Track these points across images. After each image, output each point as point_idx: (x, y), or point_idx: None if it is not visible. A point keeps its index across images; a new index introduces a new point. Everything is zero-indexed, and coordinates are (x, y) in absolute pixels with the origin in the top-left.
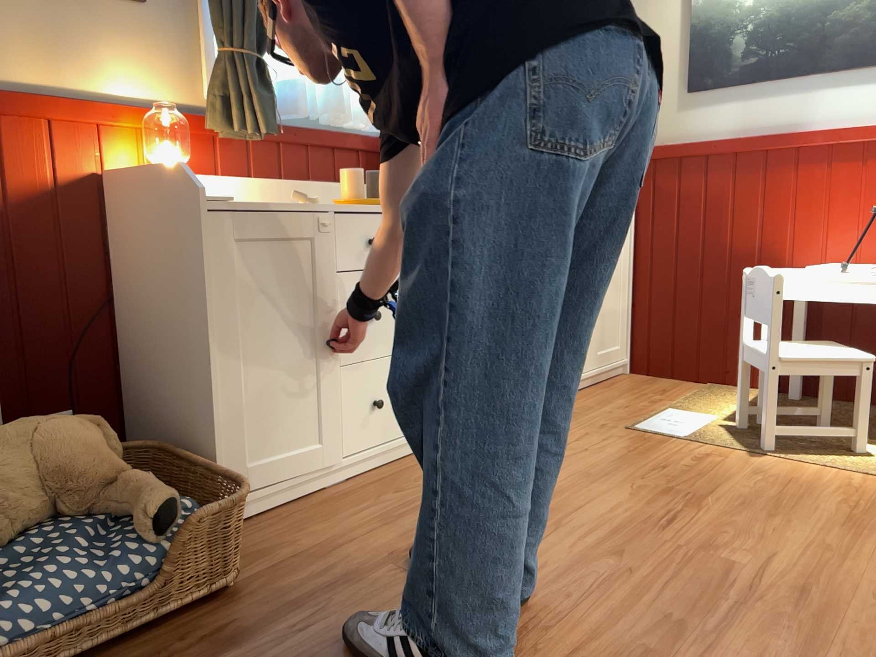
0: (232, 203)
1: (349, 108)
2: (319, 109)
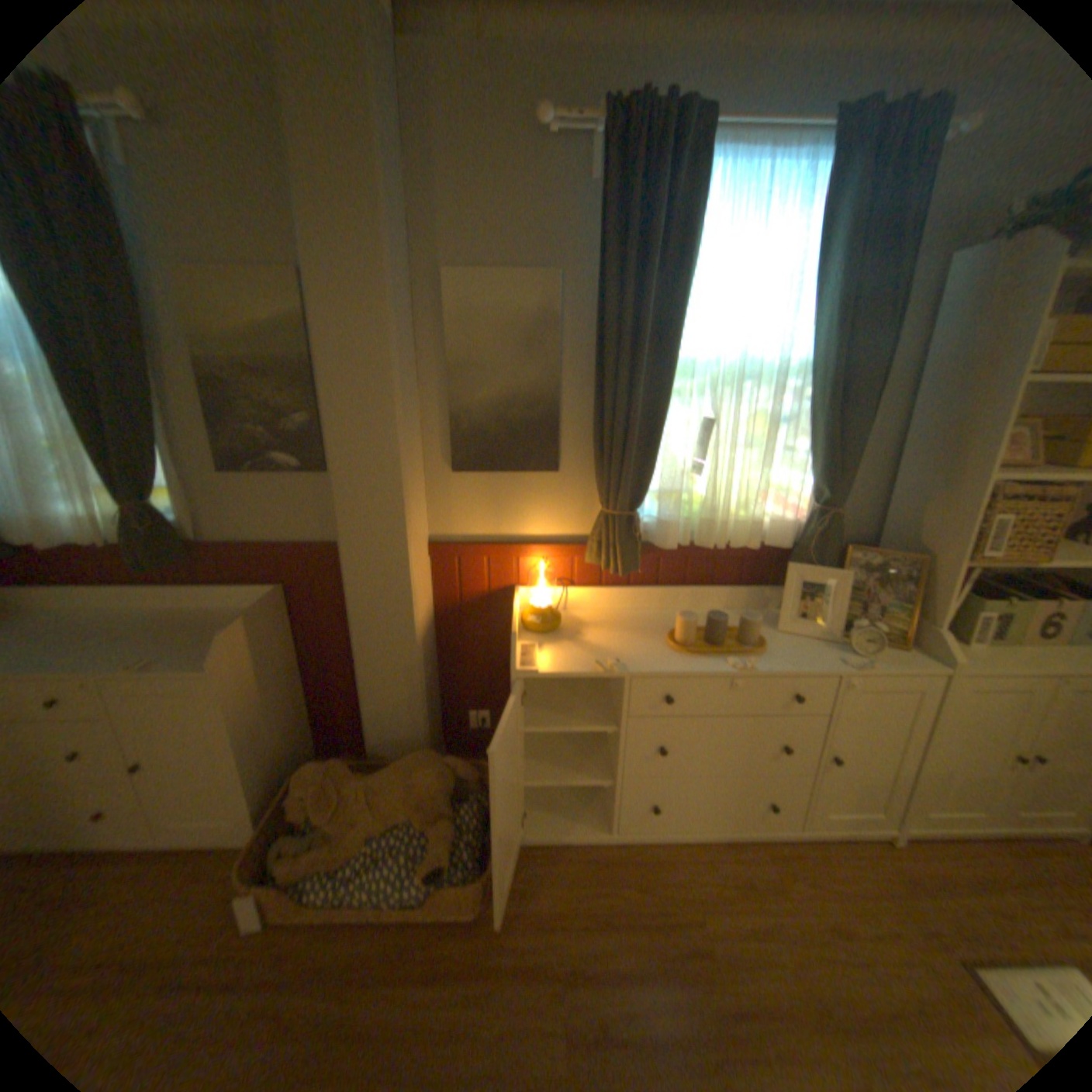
0: (547, 664)
1: (733, 528)
2: (695, 535)
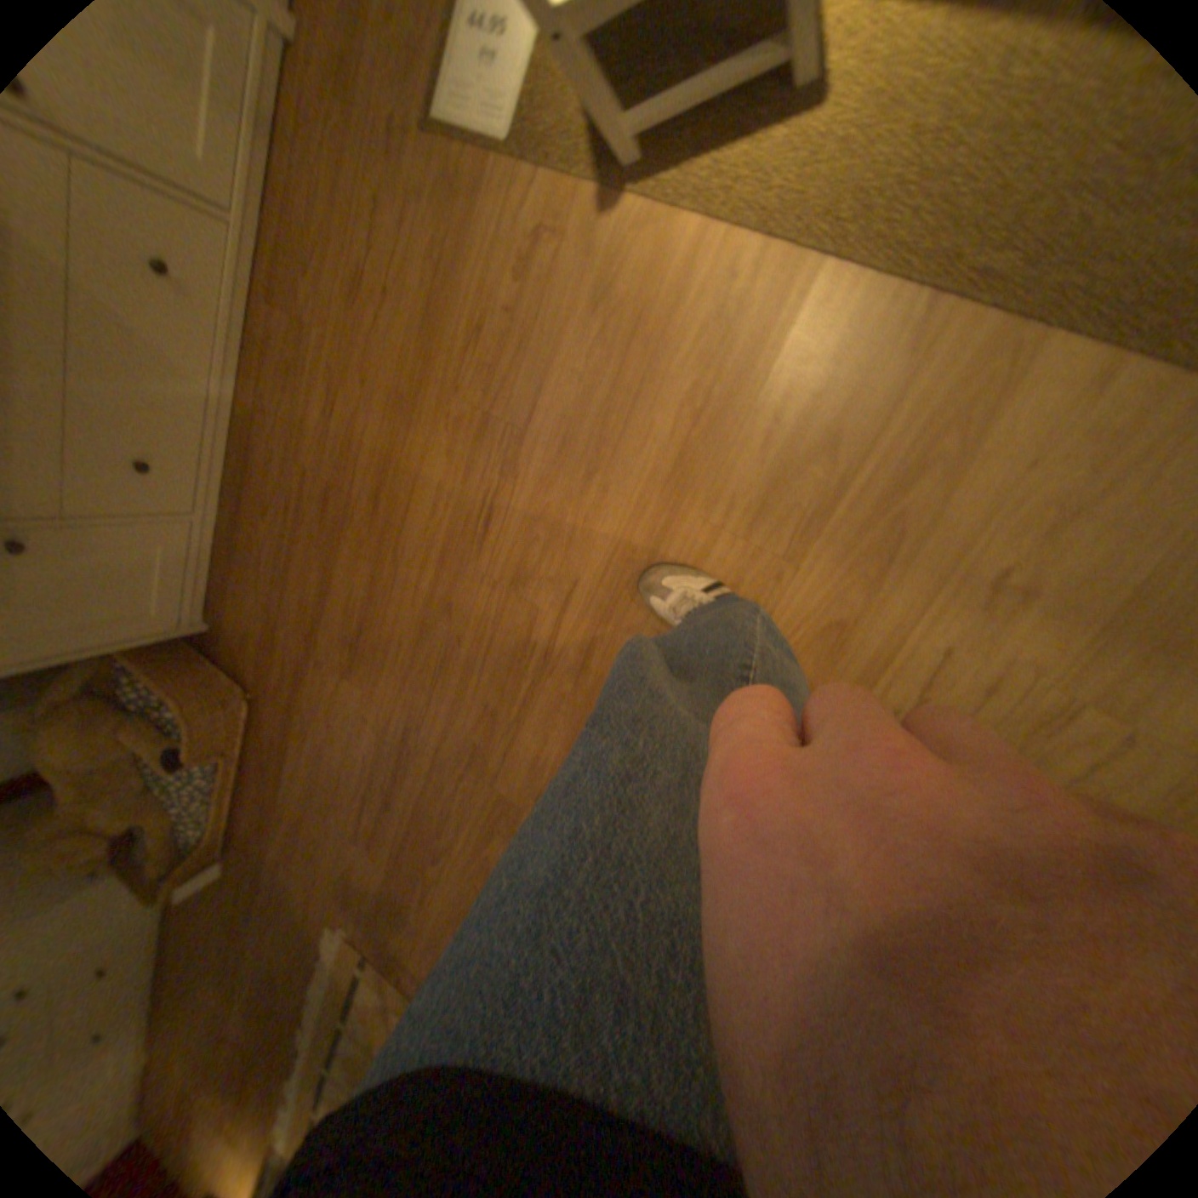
0: None
1: None
2: None
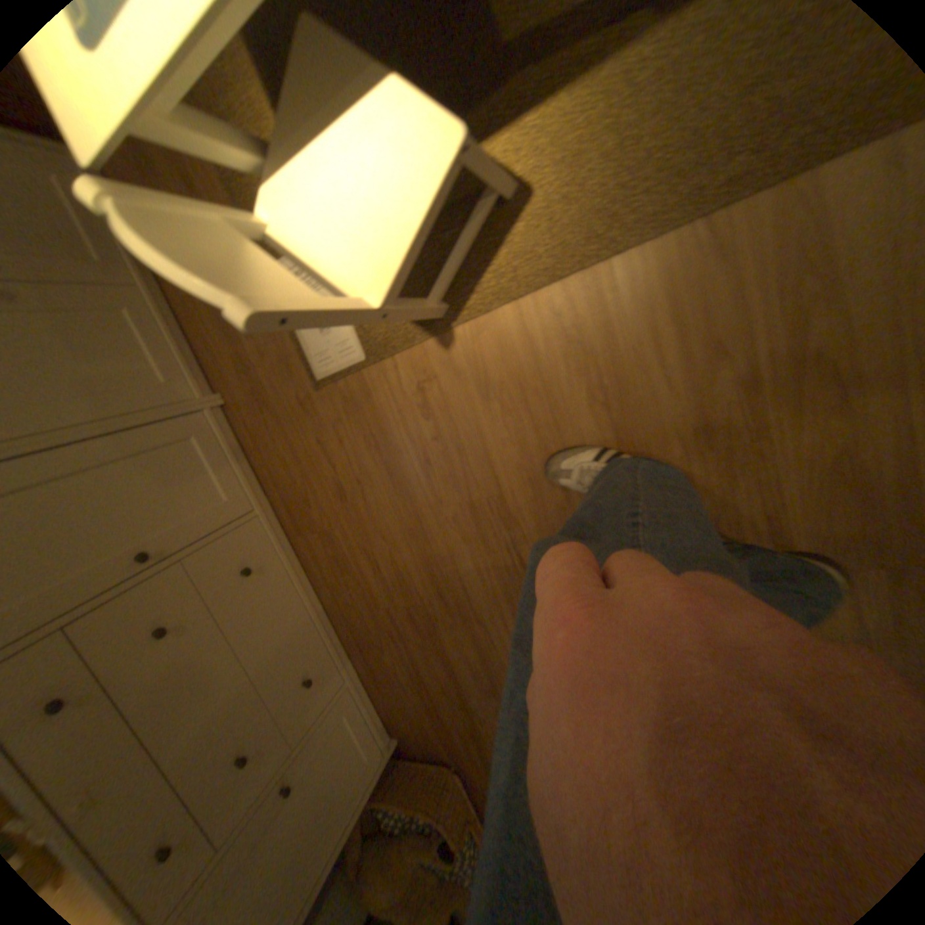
0: None
1: None
2: None
